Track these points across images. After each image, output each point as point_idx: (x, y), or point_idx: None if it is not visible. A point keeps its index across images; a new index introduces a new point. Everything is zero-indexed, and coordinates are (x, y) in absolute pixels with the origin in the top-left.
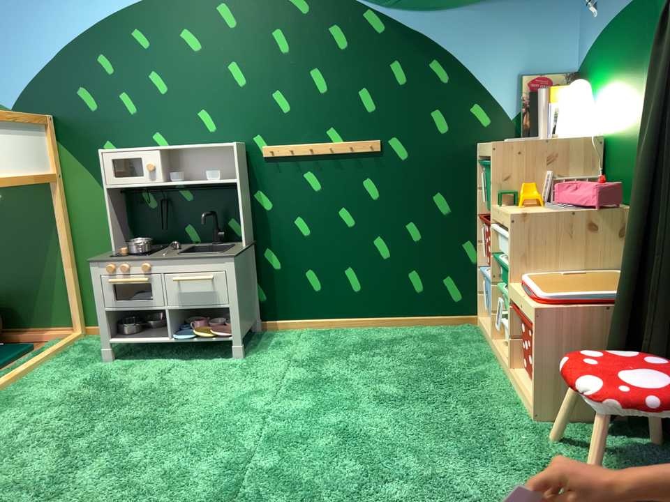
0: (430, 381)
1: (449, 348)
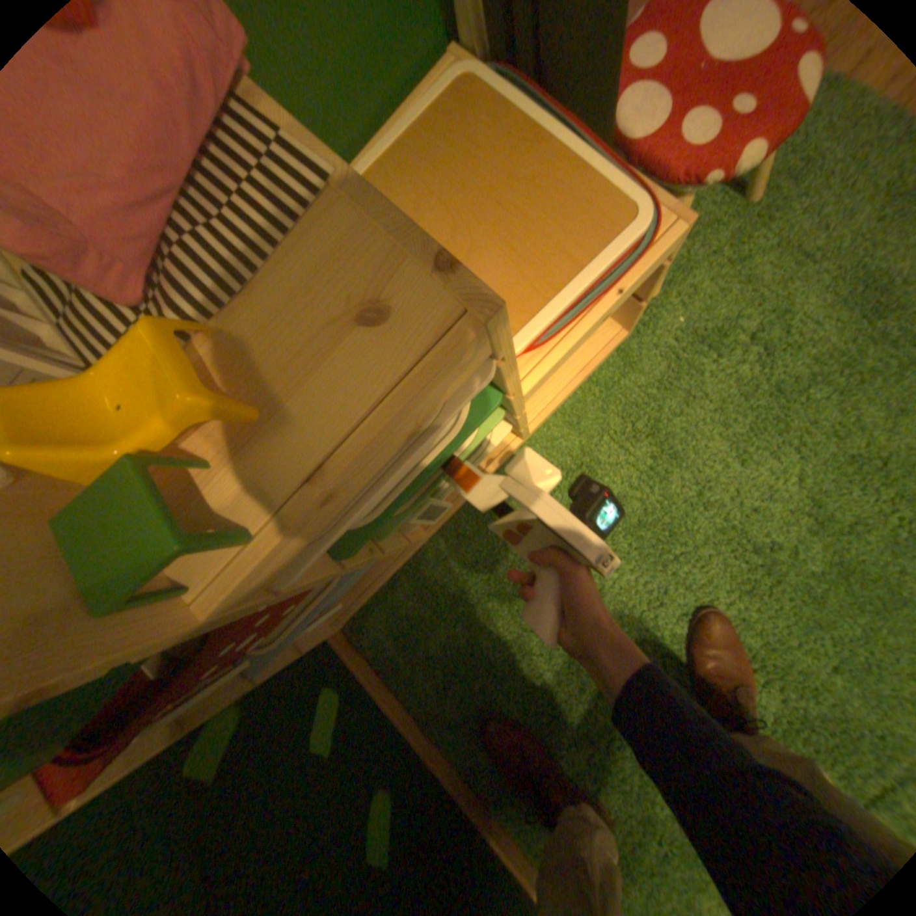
0: (627, 537)
1: (482, 599)
